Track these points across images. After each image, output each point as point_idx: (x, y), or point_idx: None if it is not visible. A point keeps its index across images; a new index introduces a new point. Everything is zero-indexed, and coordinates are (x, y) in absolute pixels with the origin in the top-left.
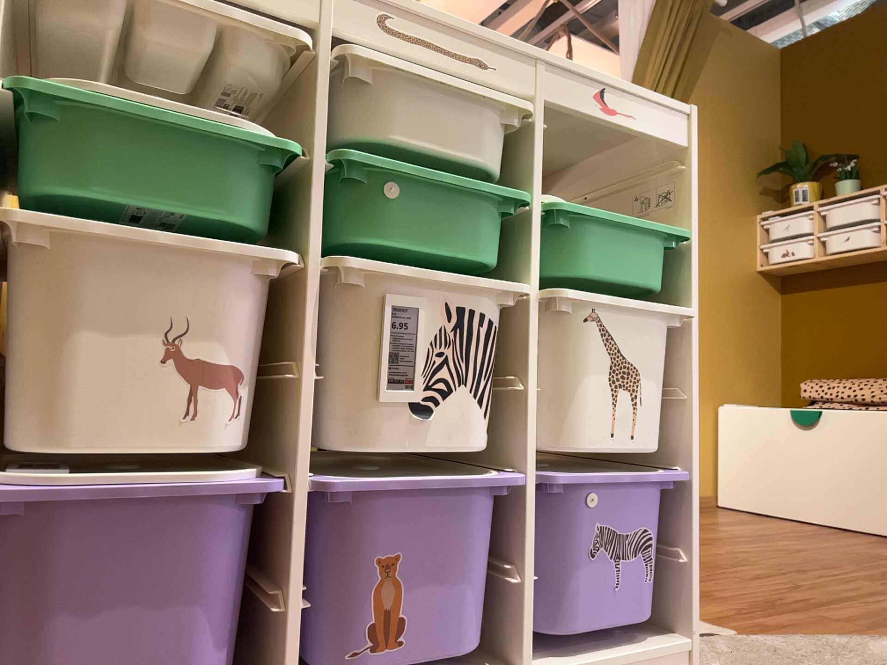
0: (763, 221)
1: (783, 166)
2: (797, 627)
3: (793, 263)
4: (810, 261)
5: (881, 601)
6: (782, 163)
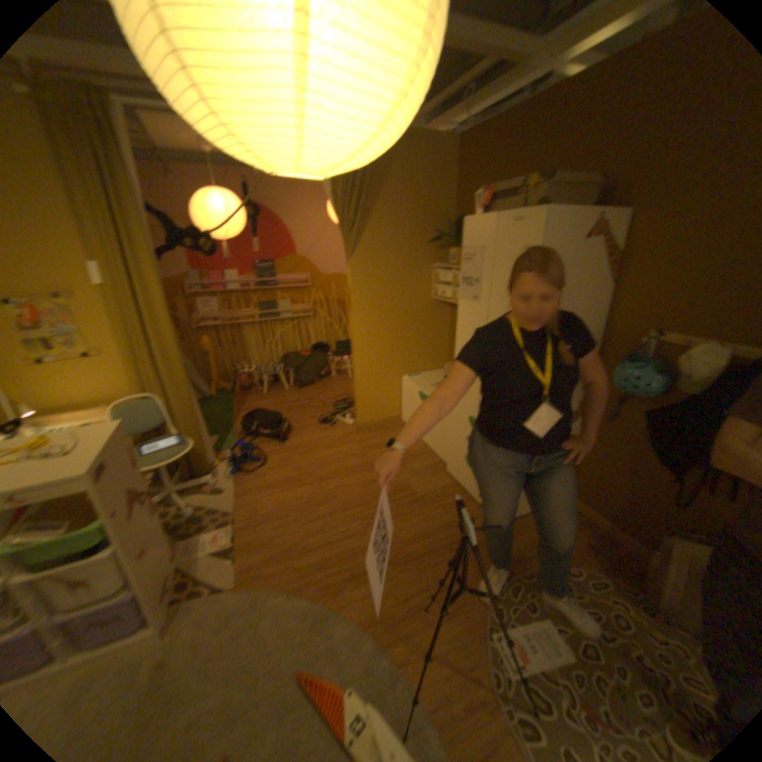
0: (436, 270)
1: (446, 236)
2: (264, 586)
3: (446, 301)
4: (452, 303)
5: (336, 553)
6: (450, 230)
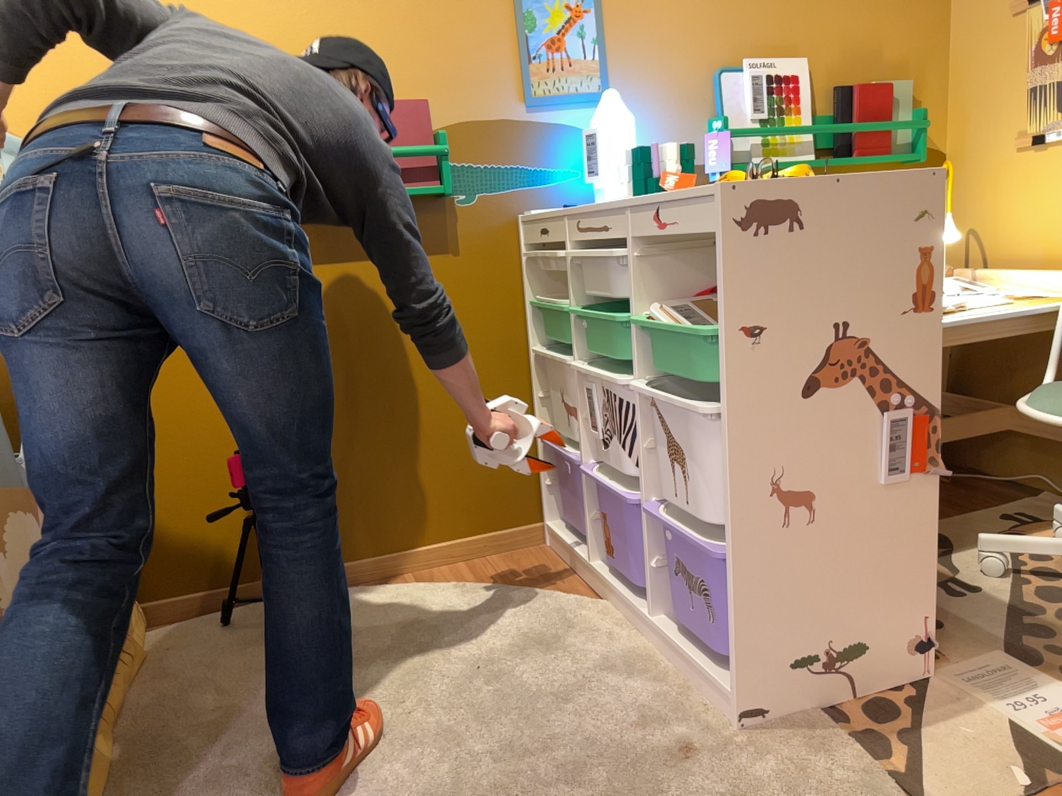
0: None
1: None
2: None
3: None
4: None
5: None
6: None
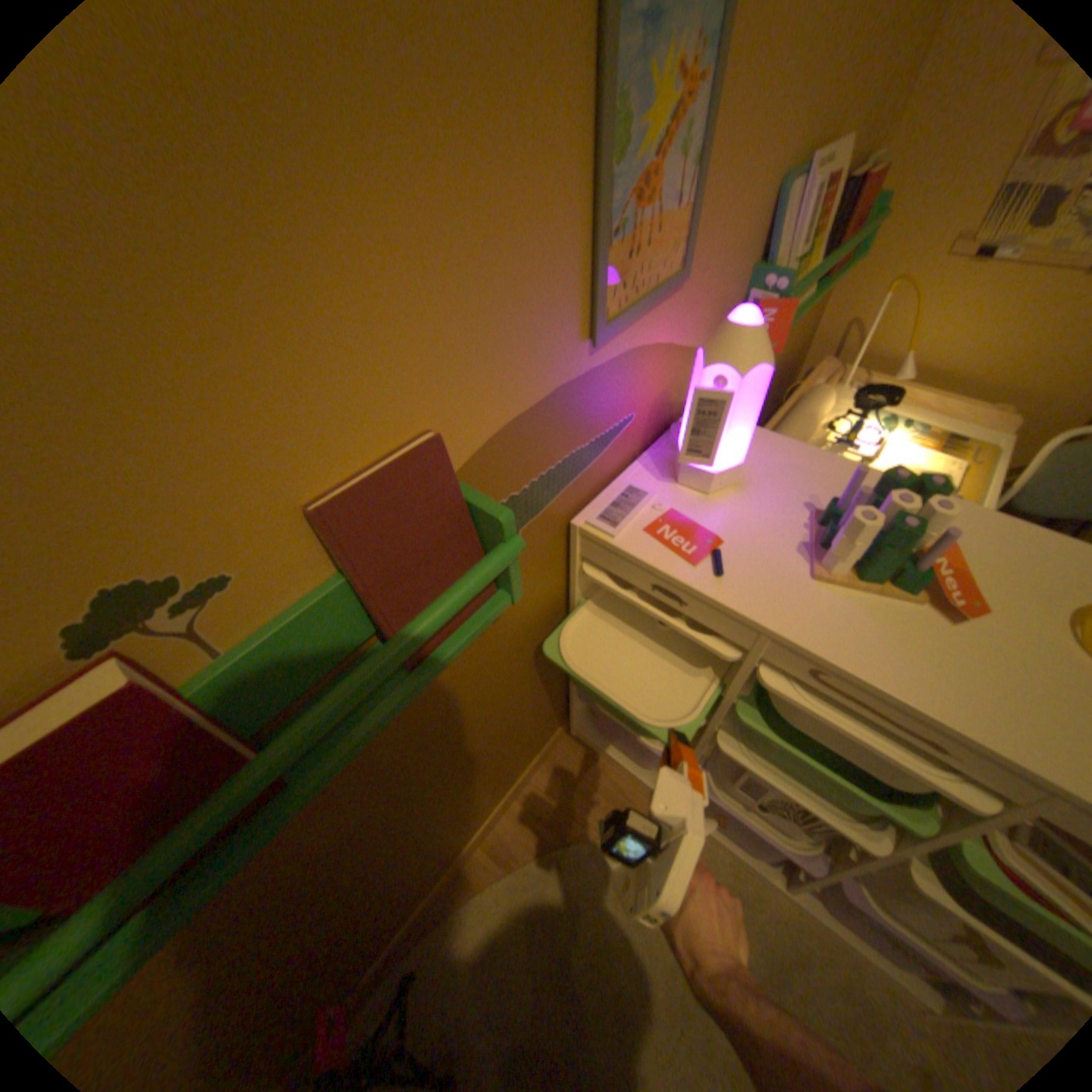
0: None
1: None
2: None
3: None
4: None
5: None
6: None
